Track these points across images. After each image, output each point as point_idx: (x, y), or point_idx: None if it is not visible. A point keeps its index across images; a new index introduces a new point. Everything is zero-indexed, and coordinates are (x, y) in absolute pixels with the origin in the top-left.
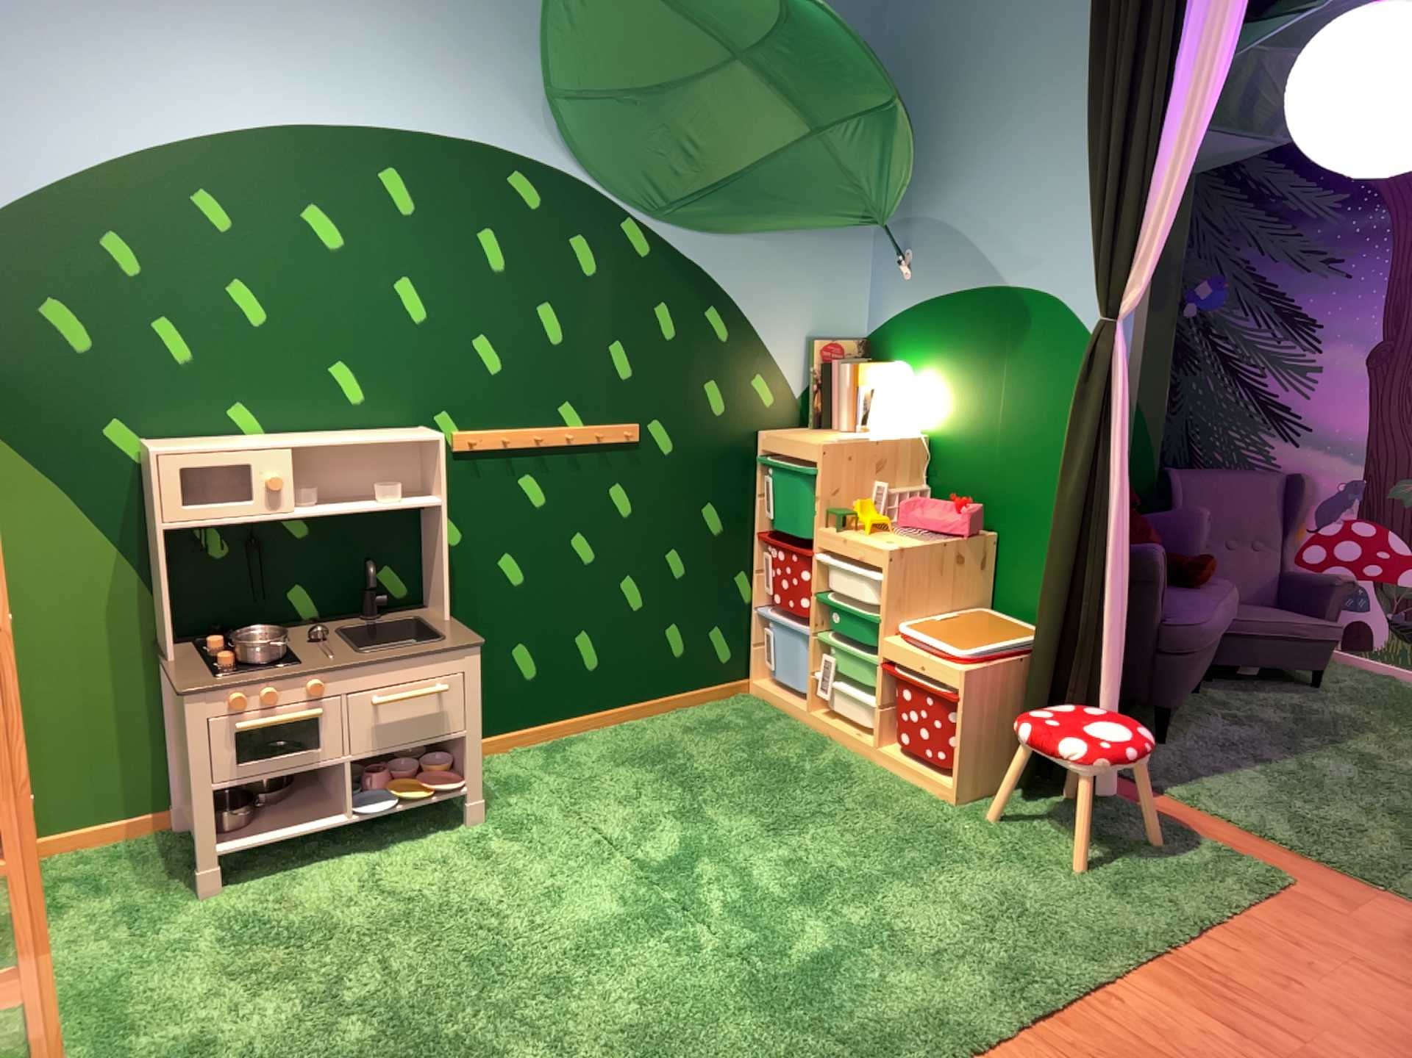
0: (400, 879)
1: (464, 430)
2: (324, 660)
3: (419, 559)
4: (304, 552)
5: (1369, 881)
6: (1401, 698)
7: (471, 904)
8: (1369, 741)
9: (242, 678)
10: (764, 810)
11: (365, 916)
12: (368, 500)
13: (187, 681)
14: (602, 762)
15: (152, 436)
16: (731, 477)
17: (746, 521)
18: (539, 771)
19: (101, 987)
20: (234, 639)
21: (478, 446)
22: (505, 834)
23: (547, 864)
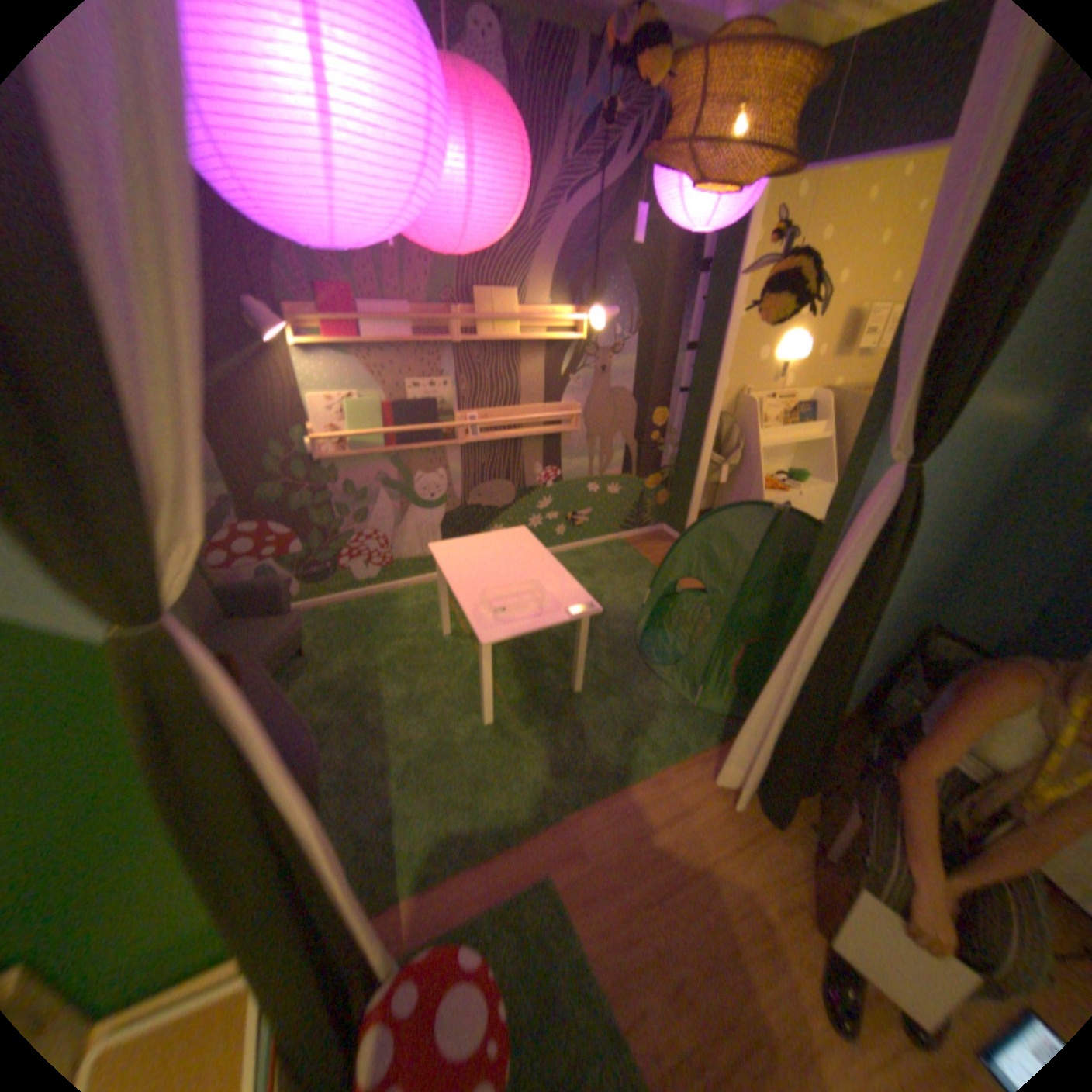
0: None
1: None
2: None
3: None
4: None
5: (557, 821)
6: (348, 624)
7: None
8: (391, 683)
9: None
10: None
11: None
12: None
13: None
14: None
15: None
16: None
17: None
18: None
19: None
20: None
21: None
22: None
23: None
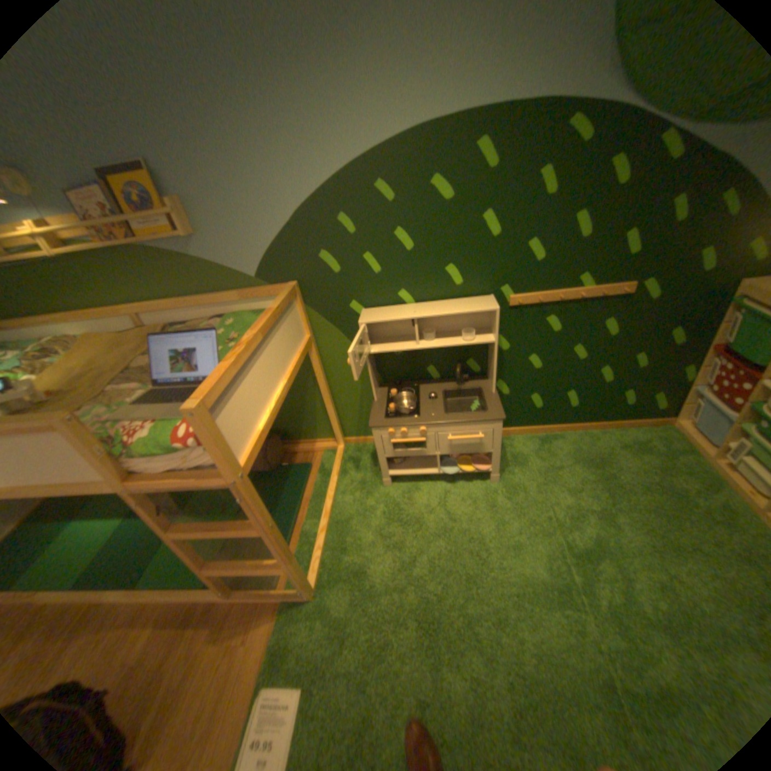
0: (454, 505)
1: (517, 295)
2: (429, 417)
3: (487, 357)
4: (433, 353)
5: None
6: None
7: (478, 536)
8: None
9: (394, 423)
10: (659, 532)
11: (435, 523)
12: (460, 336)
13: (374, 419)
14: (568, 457)
15: (367, 307)
16: (703, 312)
17: (706, 338)
18: (534, 454)
19: (344, 521)
20: (400, 391)
21: (524, 303)
22: (506, 494)
23: (520, 523)
